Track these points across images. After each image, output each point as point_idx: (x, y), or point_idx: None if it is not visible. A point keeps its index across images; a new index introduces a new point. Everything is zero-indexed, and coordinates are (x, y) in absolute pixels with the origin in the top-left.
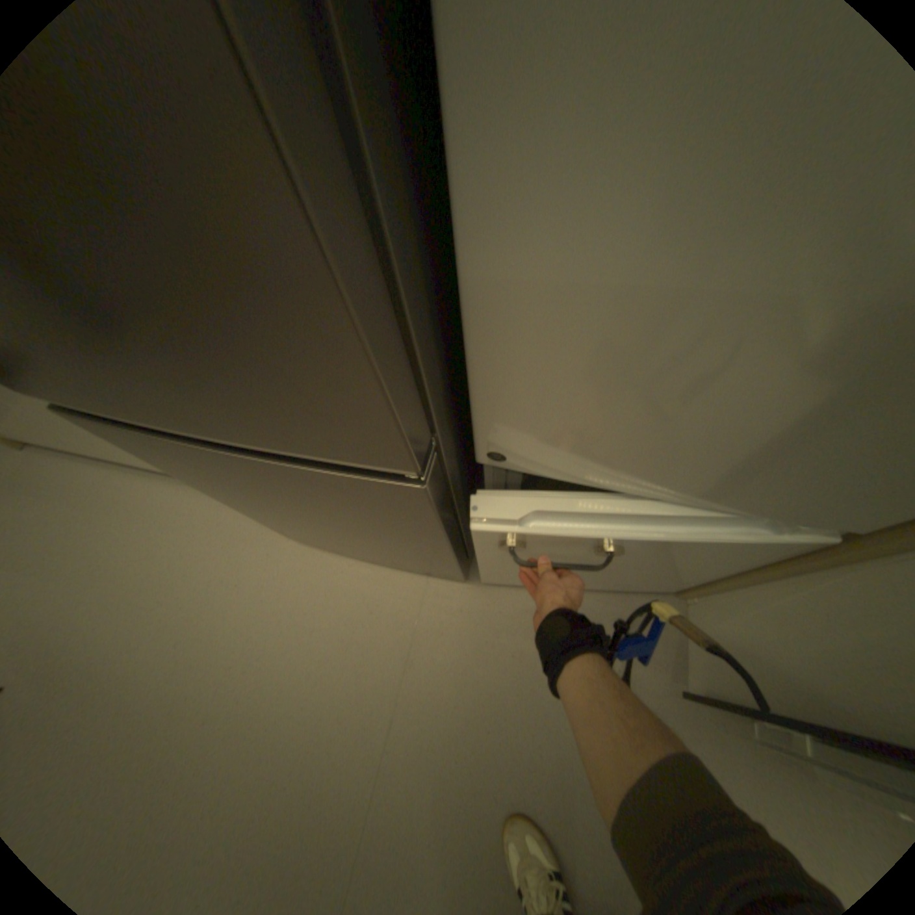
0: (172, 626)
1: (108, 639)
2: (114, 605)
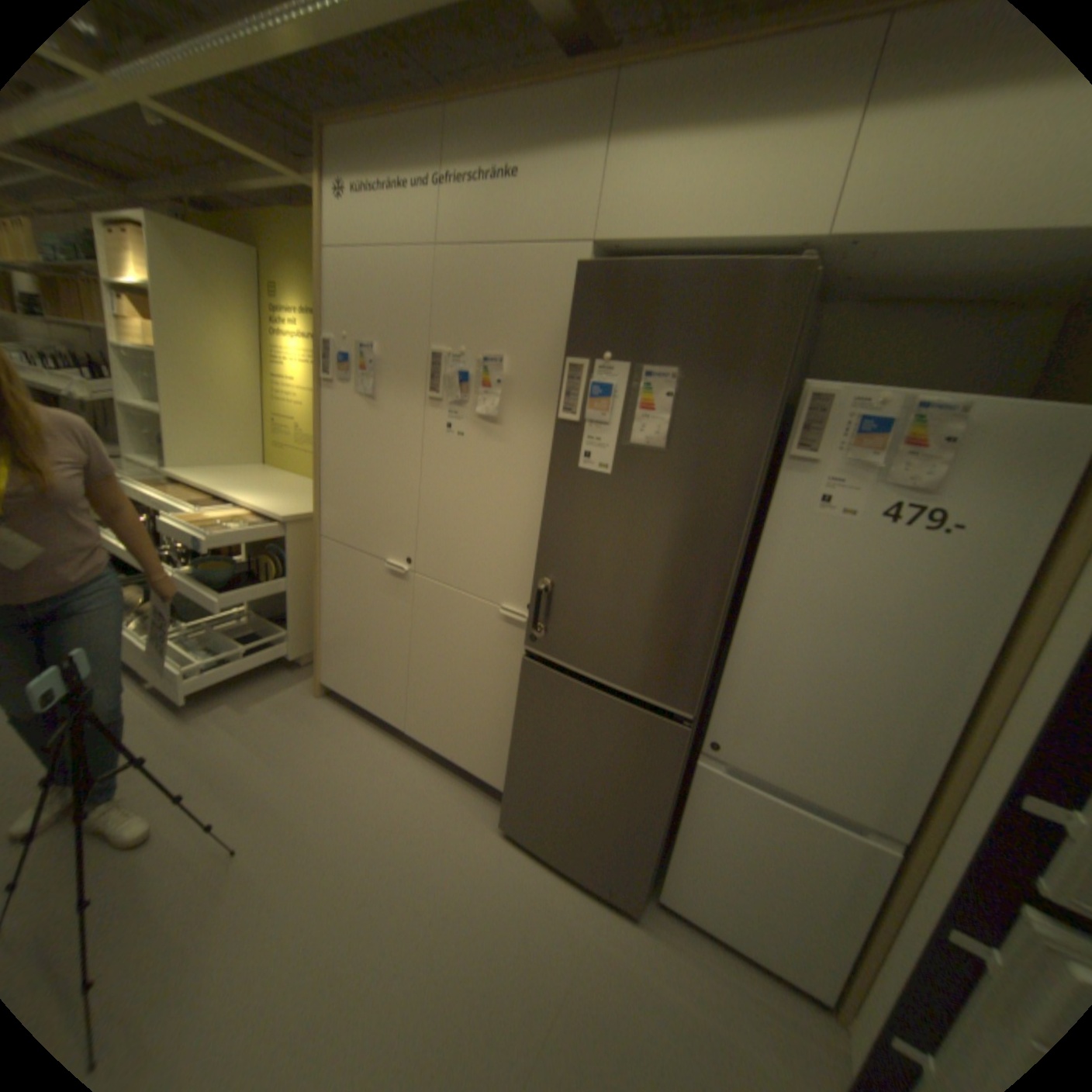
0: (384, 862)
1: (330, 851)
2: (345, 827)
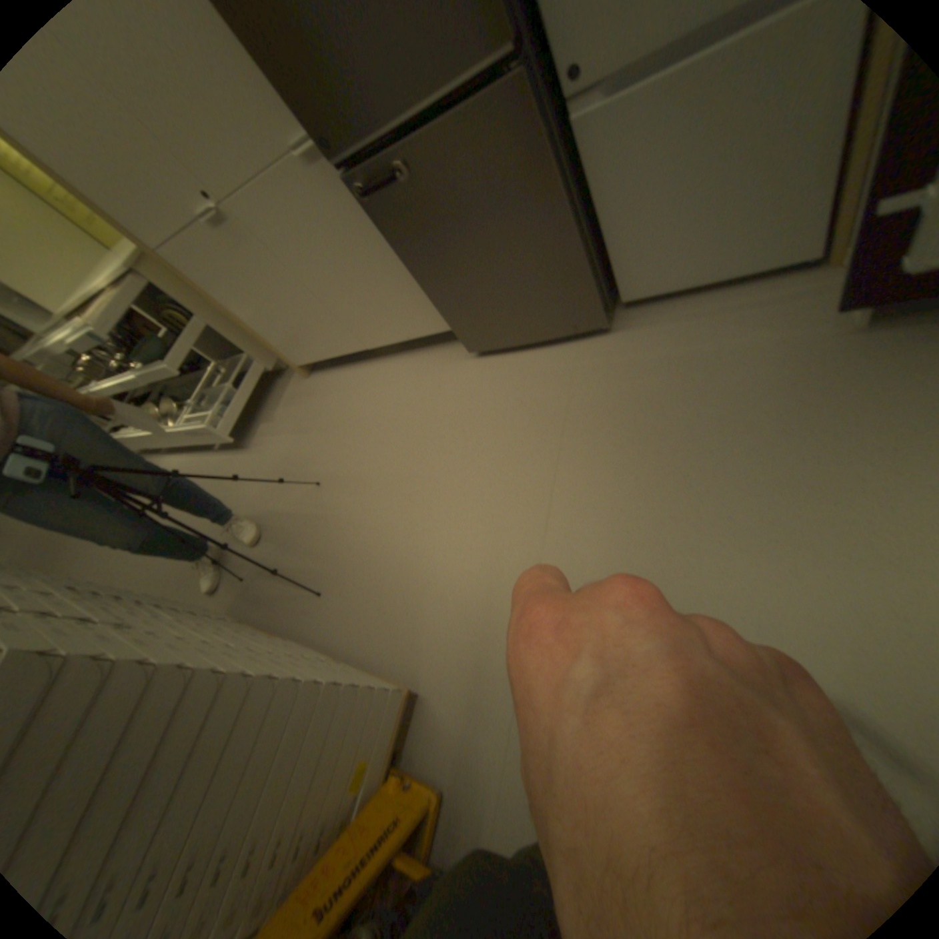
0: (406, 426)
1: (371, 444)
2: (371, 427)
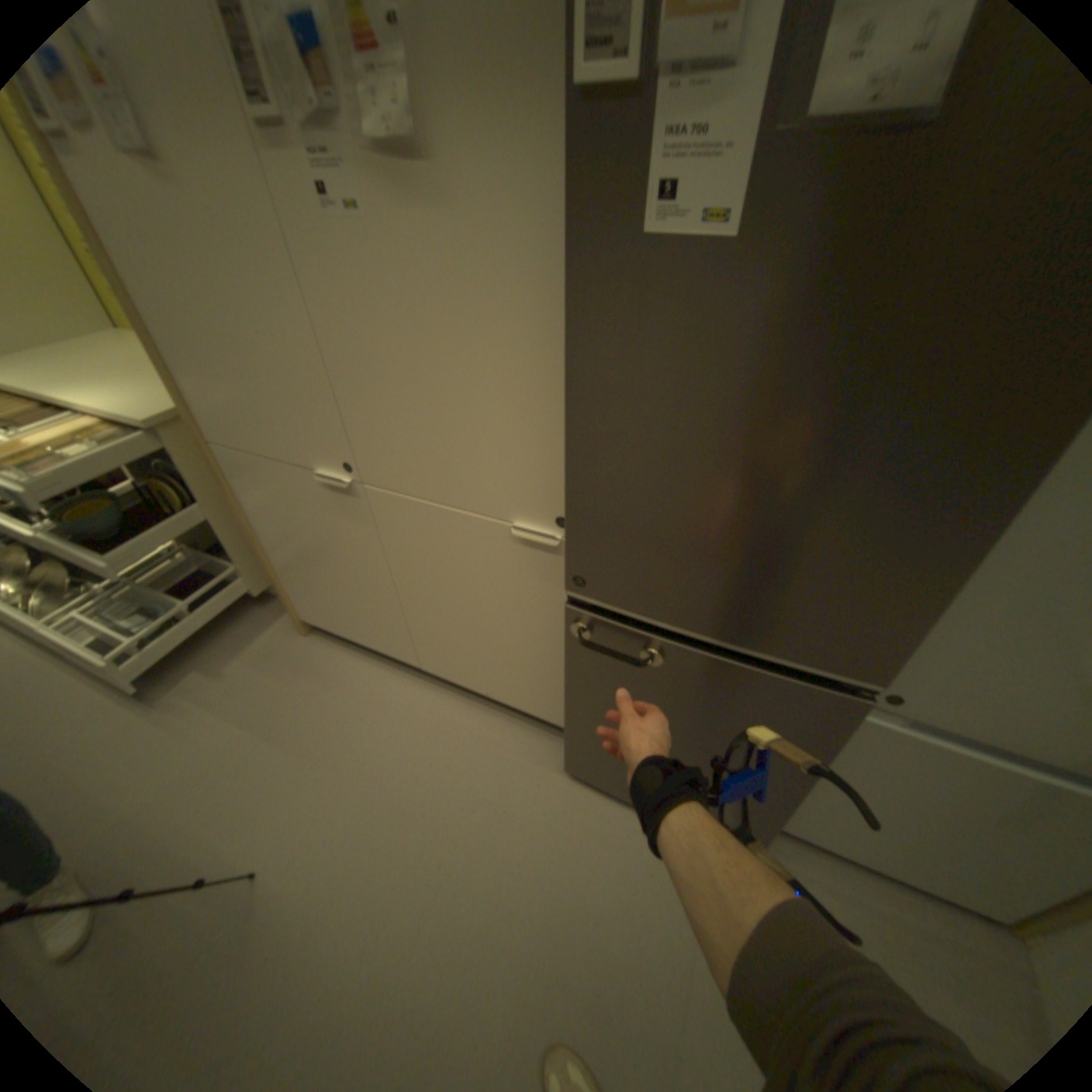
0: (437, 843)
1: (369, 843)
2: (379, 806)
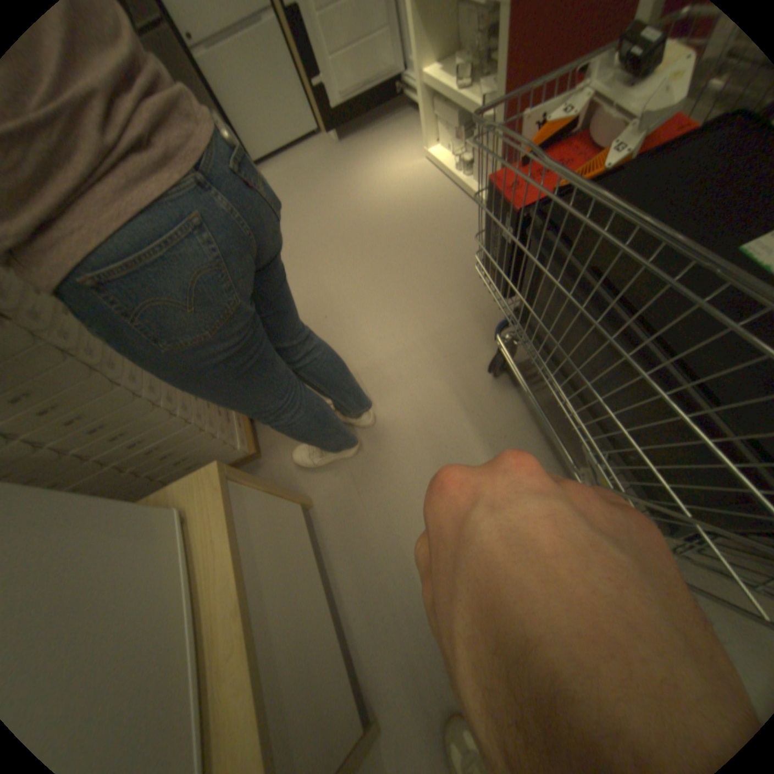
0: None
1: None
2: None
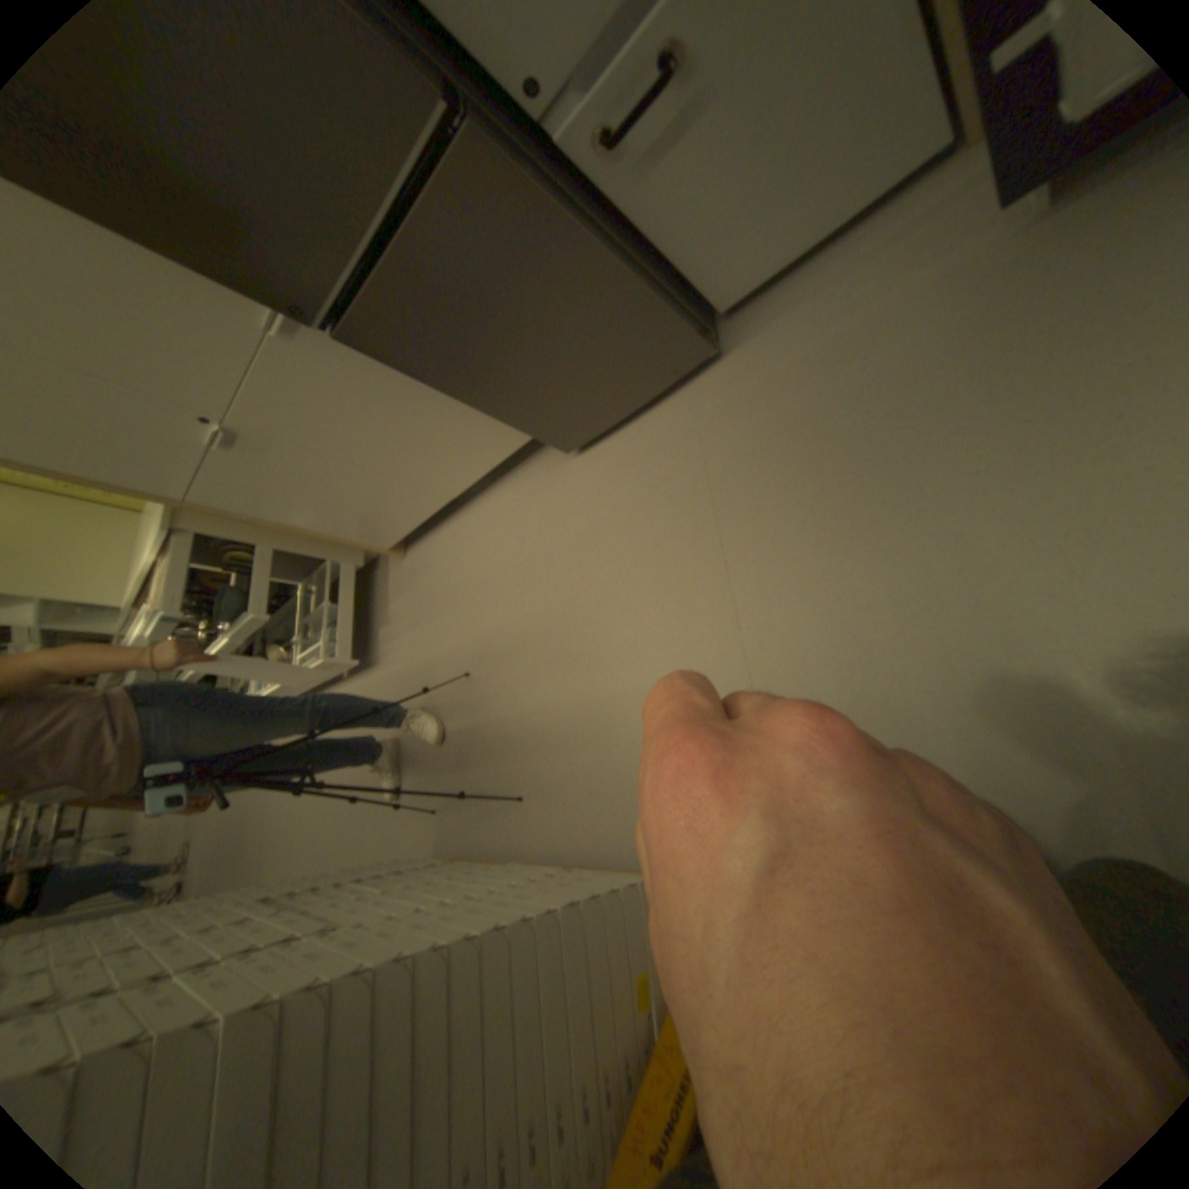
0: (536, 571)
1: (506, 607)
2: (498, 587)
